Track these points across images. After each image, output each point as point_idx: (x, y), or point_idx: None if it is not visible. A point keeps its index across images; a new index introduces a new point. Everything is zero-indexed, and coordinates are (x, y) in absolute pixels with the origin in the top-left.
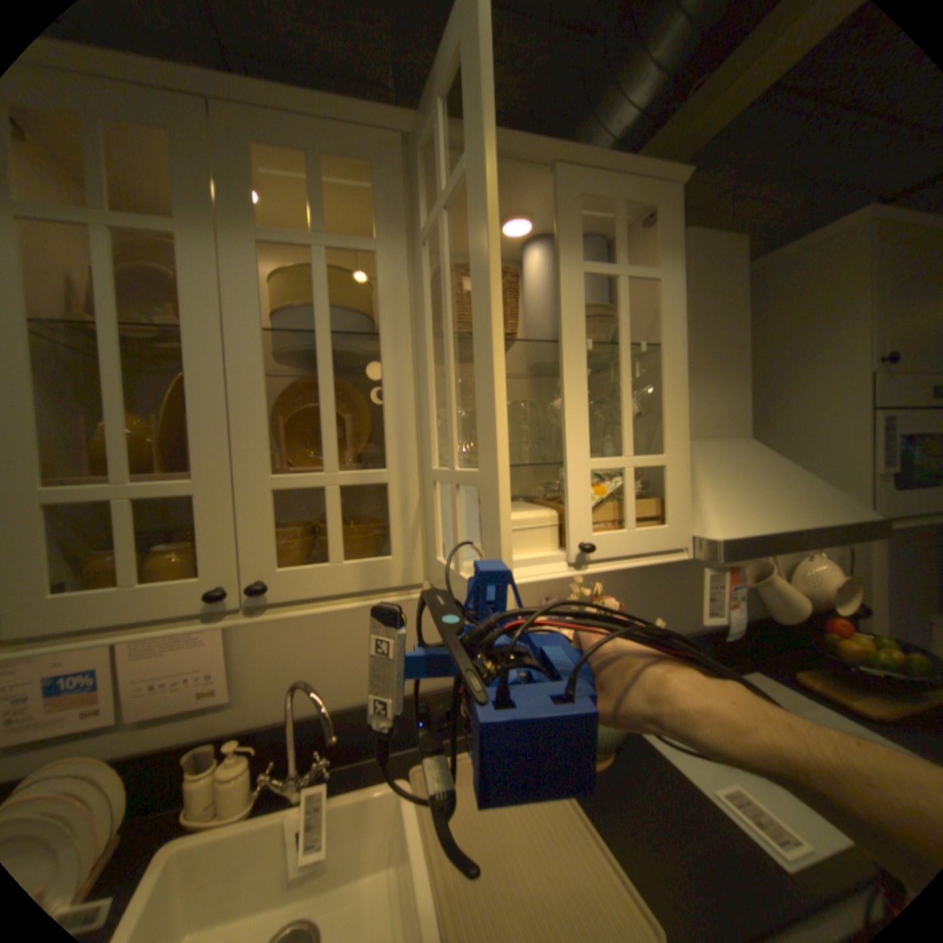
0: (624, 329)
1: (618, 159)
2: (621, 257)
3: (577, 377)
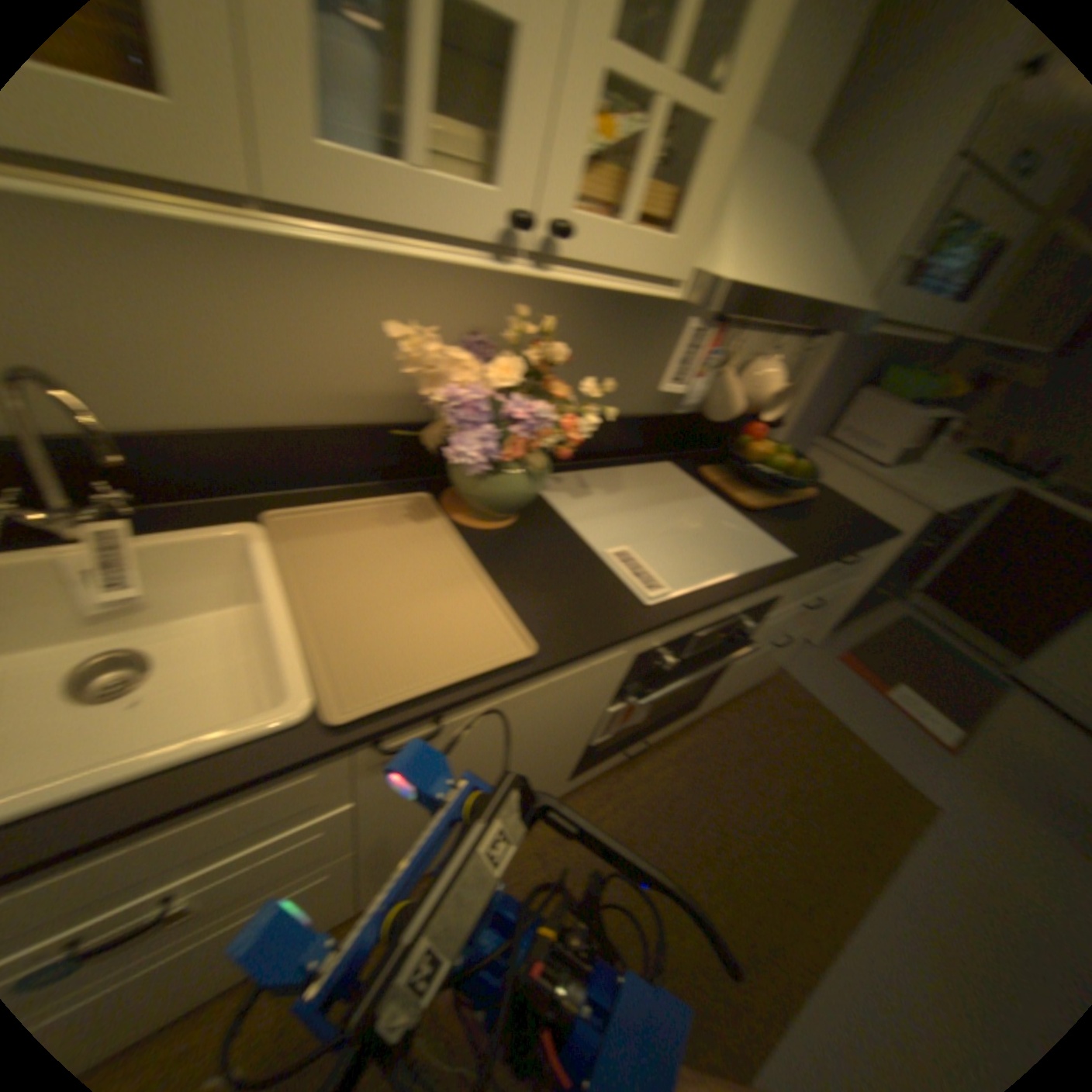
0: None
1: None
2: None
3: None
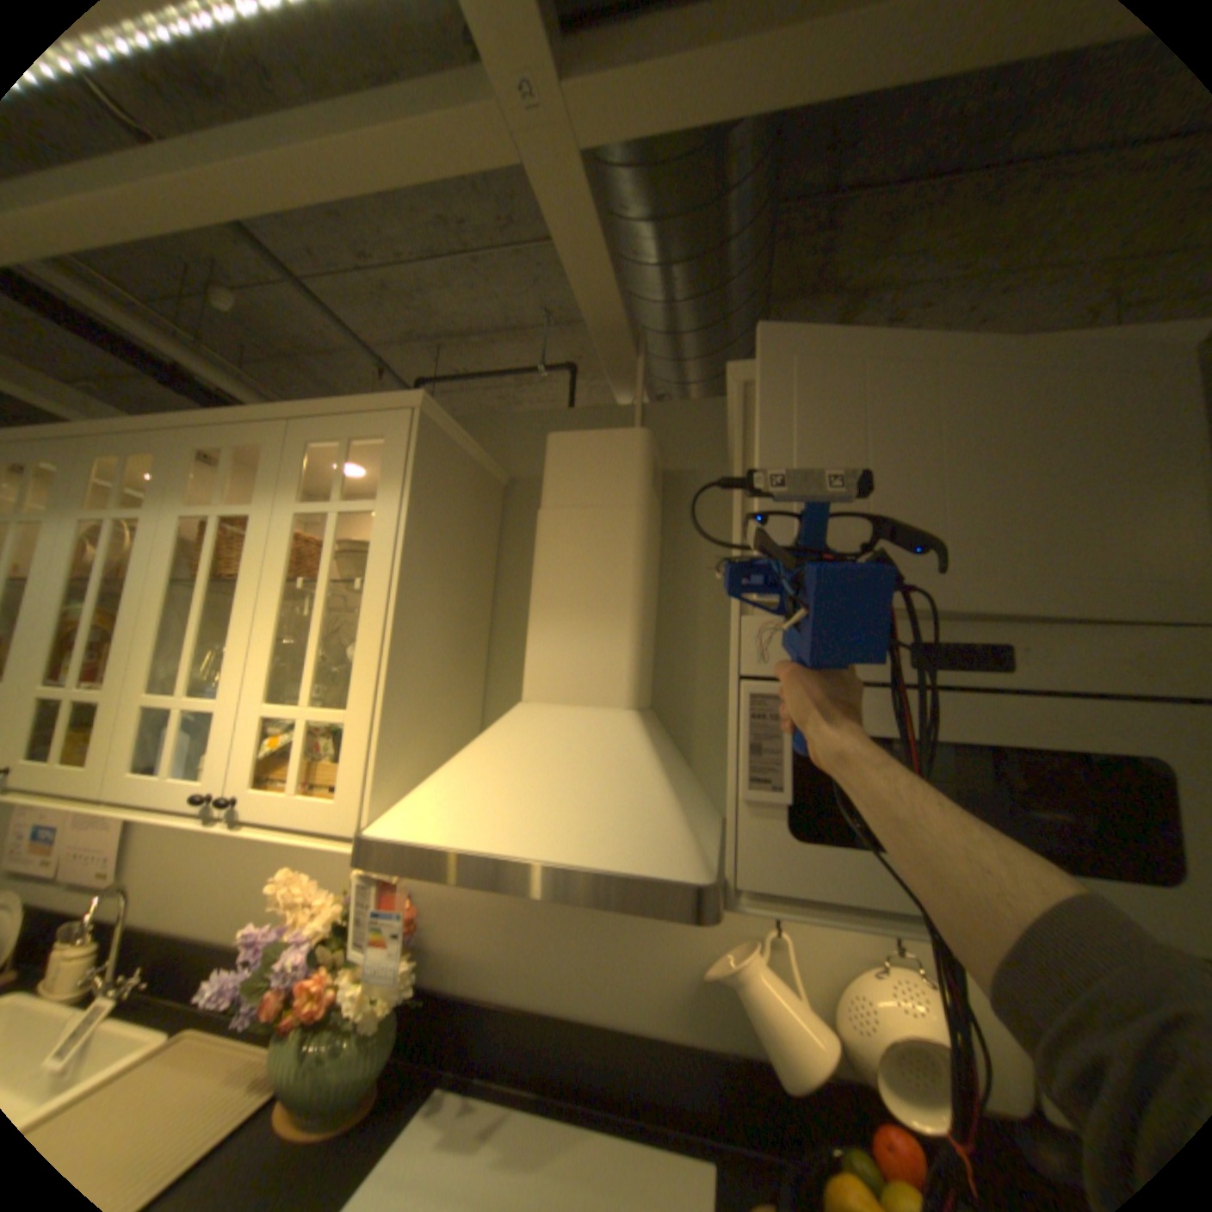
0: (323, 567)
1: (341, 404)
2: (333, 495)
3: (267, 617)
